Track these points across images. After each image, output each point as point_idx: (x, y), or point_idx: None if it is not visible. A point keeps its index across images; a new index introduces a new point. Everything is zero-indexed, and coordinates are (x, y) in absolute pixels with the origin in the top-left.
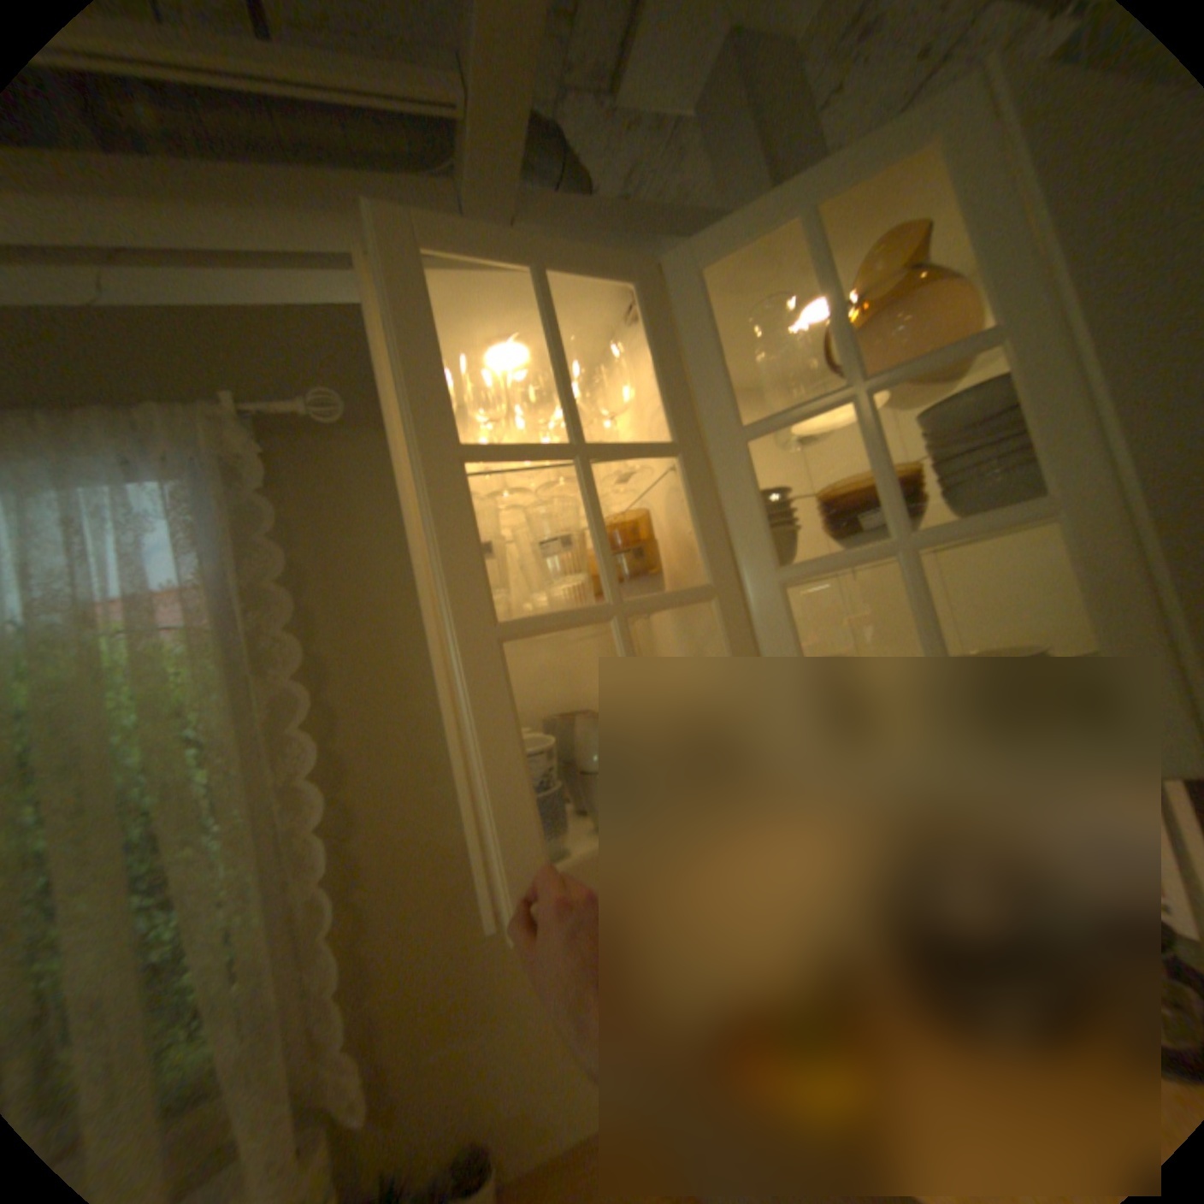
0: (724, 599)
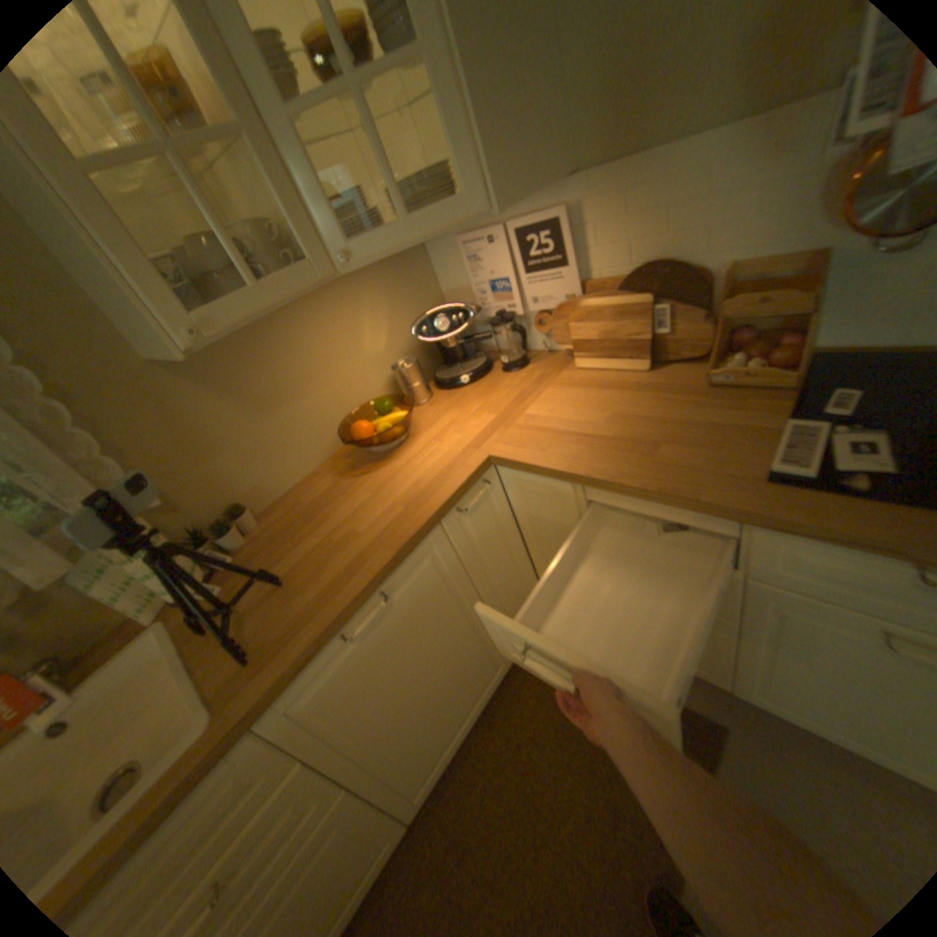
0: (249, 136)
